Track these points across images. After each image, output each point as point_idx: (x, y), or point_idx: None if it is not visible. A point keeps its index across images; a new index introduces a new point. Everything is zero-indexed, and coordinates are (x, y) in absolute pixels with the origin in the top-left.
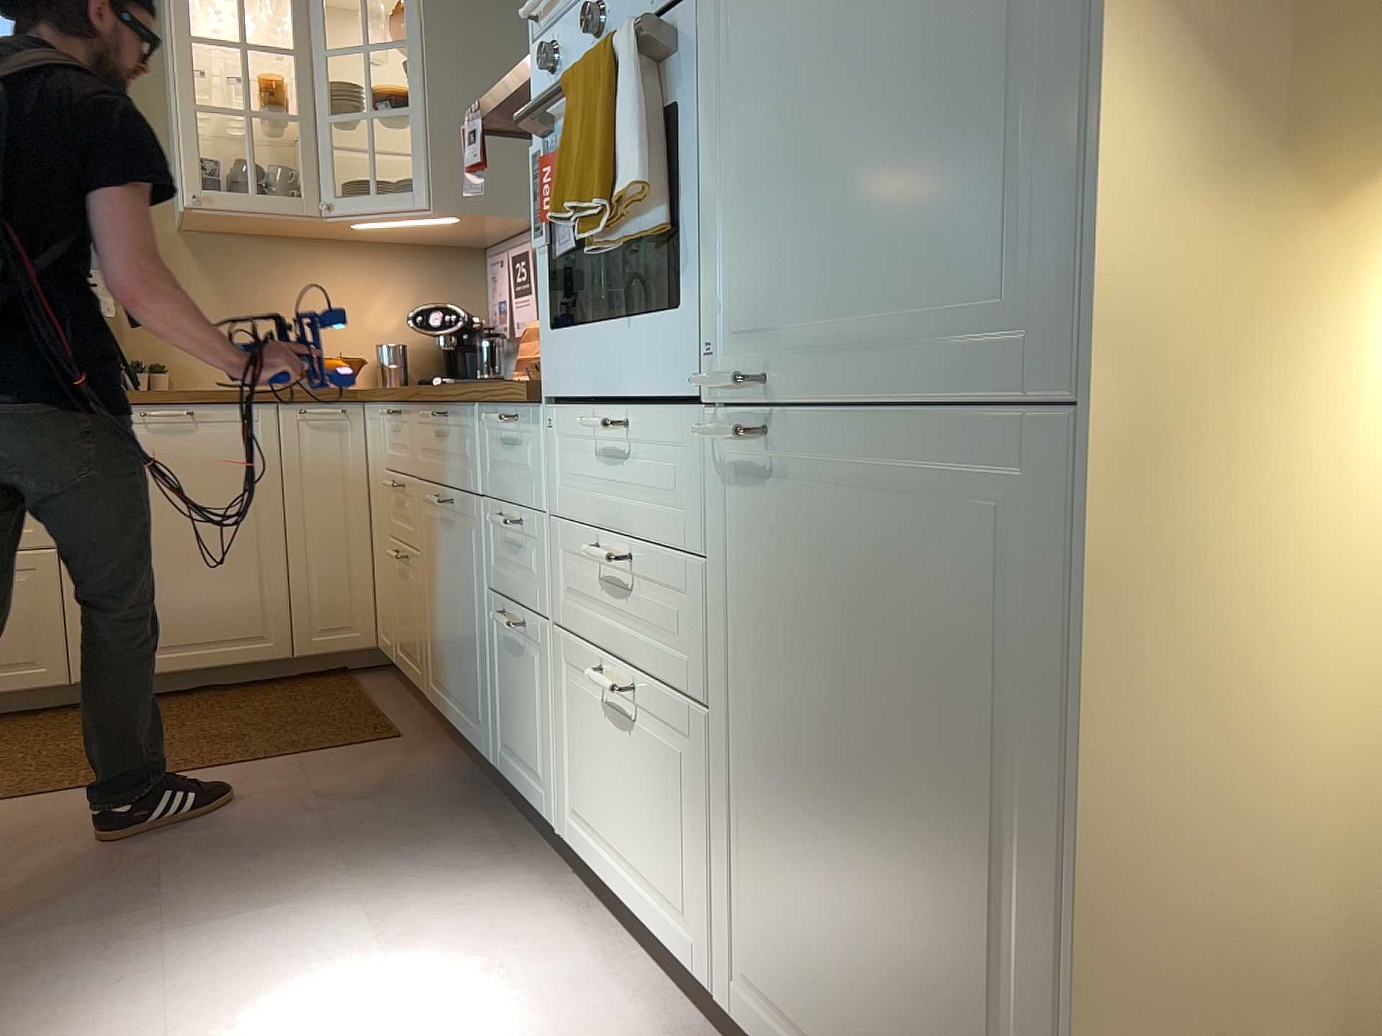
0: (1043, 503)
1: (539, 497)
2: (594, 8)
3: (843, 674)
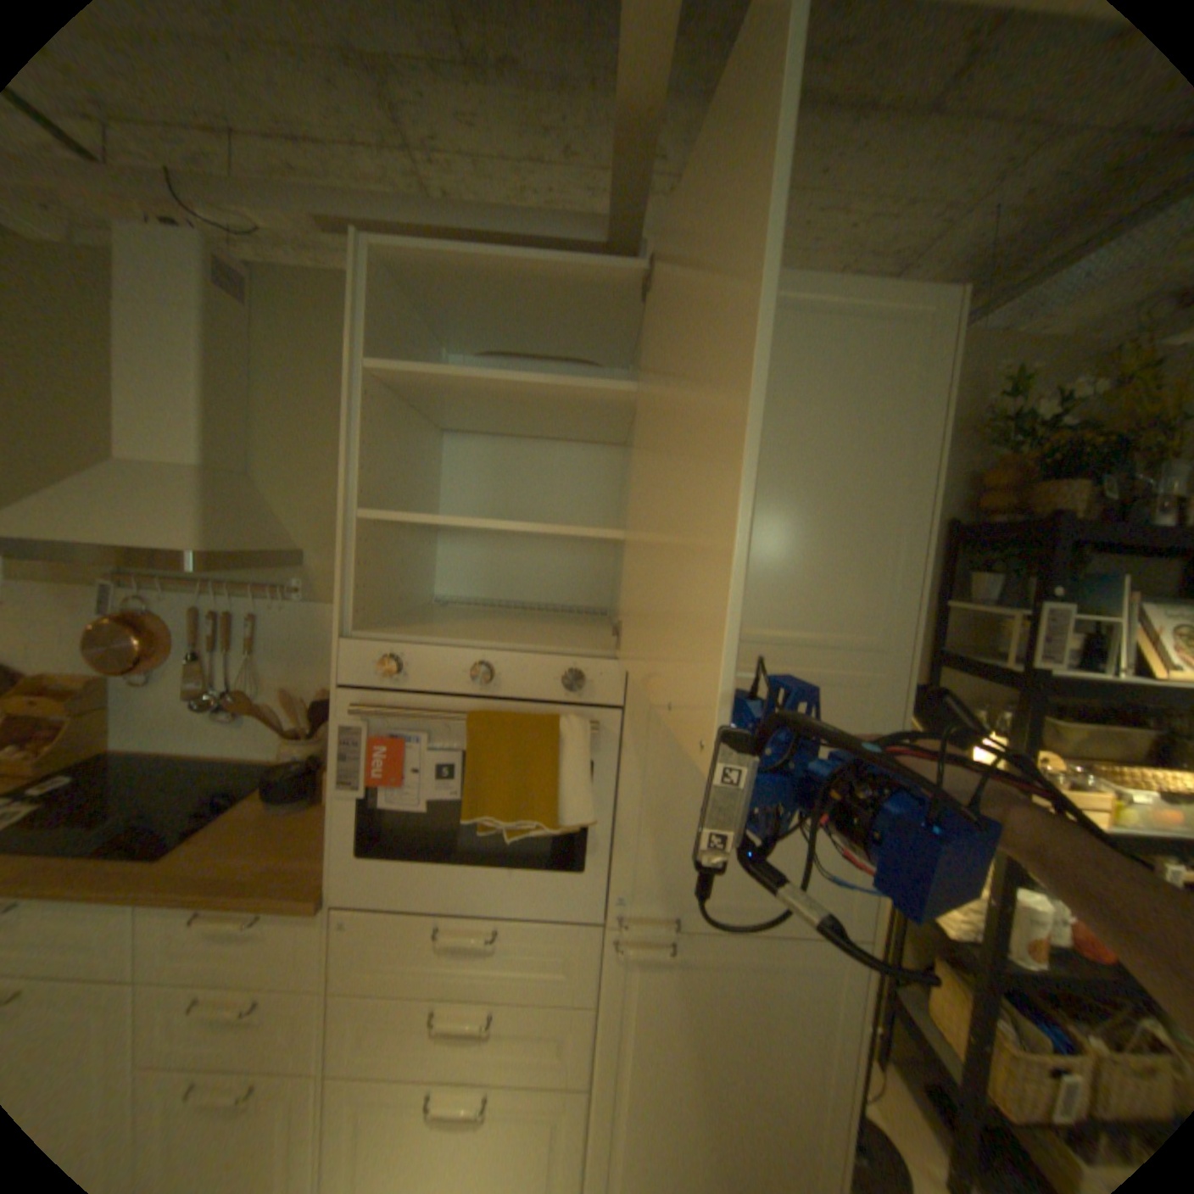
0: (840, 972)
1: (299, 983)
2: (486, 673)
3: (716, 1049)
